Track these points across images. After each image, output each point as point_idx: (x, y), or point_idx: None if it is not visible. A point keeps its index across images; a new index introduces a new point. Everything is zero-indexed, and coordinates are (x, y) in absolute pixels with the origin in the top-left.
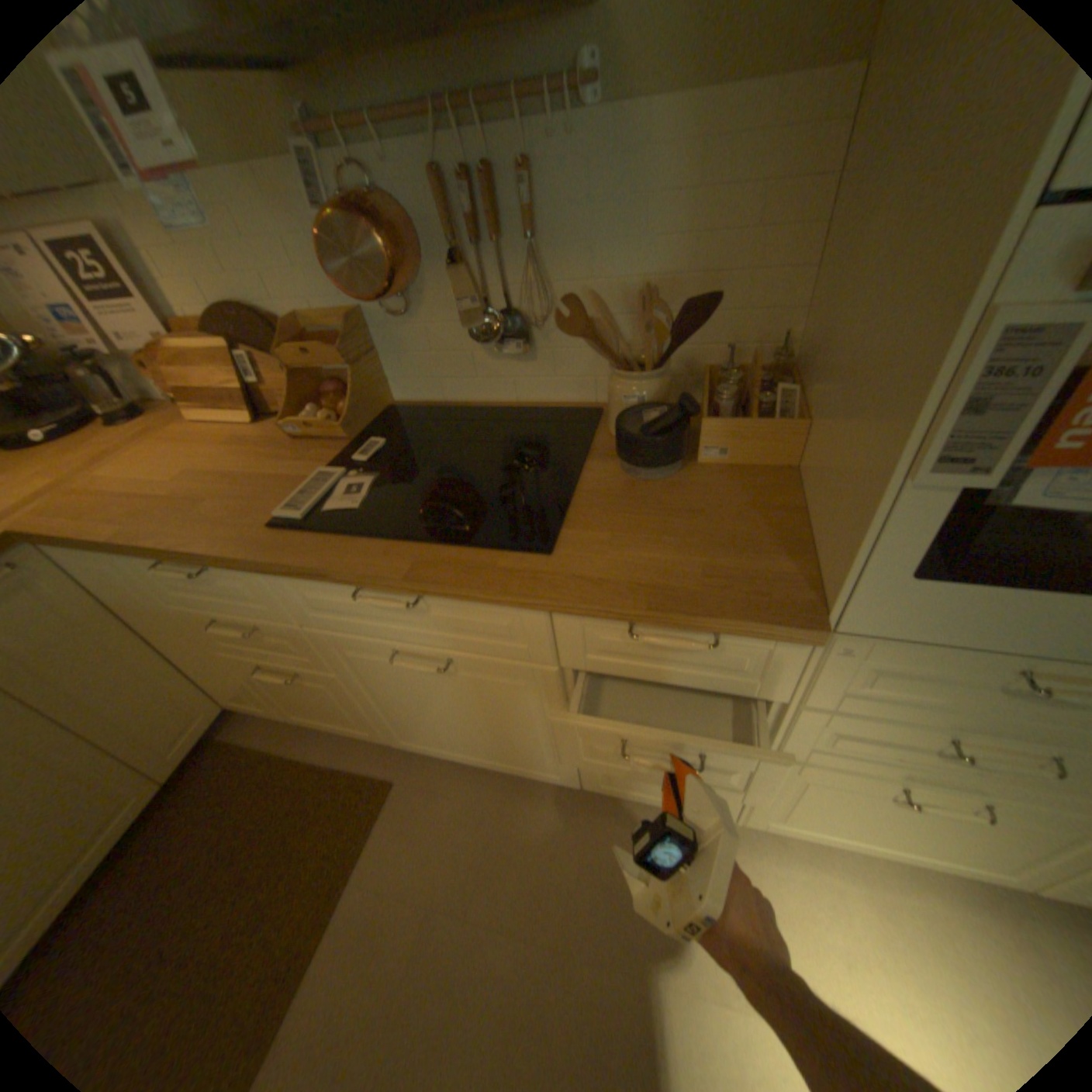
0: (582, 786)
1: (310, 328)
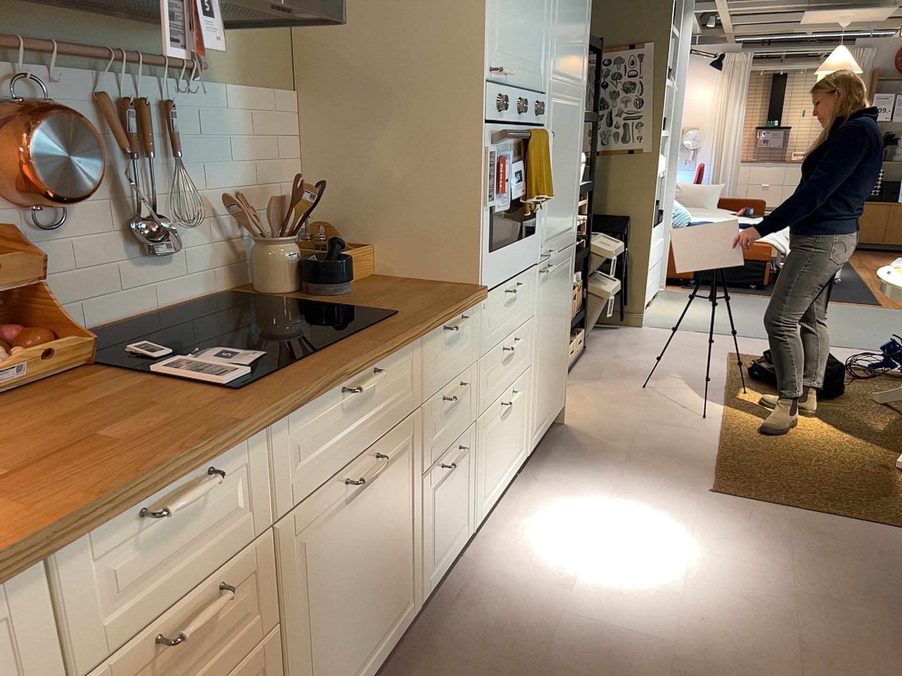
0: (420, 598)
1: None
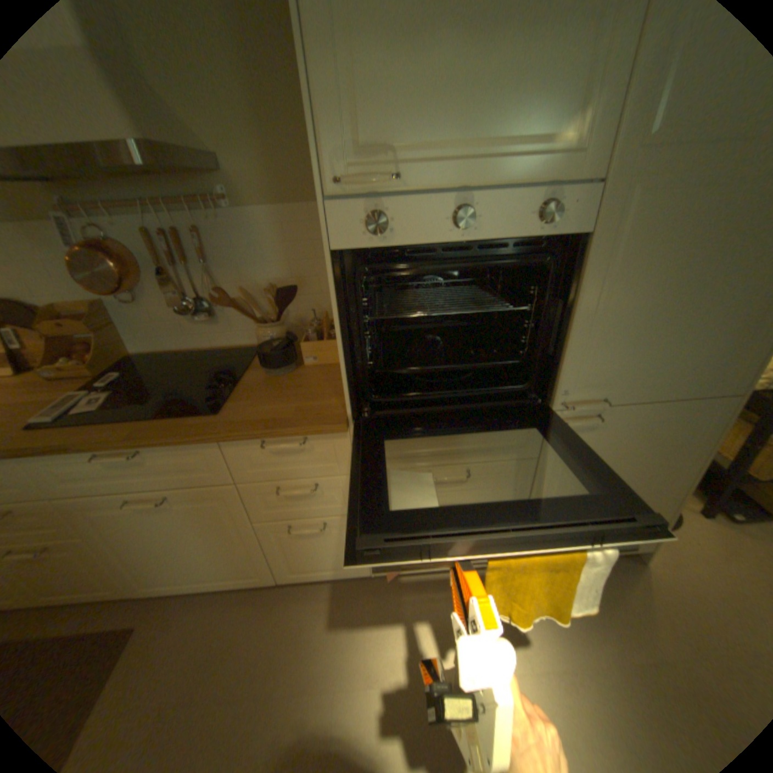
0: (275, 581)
1: (65, 313)
